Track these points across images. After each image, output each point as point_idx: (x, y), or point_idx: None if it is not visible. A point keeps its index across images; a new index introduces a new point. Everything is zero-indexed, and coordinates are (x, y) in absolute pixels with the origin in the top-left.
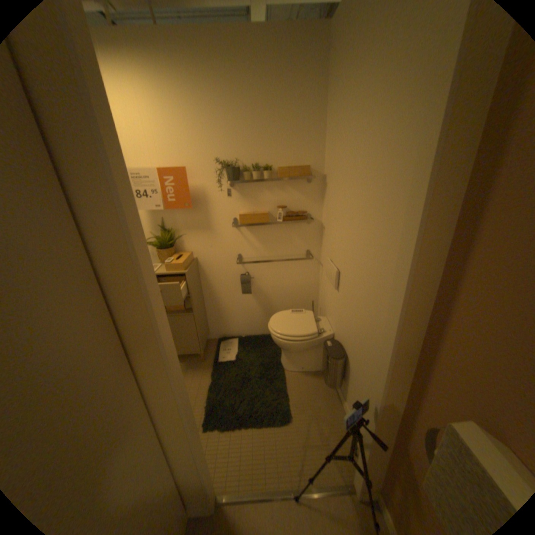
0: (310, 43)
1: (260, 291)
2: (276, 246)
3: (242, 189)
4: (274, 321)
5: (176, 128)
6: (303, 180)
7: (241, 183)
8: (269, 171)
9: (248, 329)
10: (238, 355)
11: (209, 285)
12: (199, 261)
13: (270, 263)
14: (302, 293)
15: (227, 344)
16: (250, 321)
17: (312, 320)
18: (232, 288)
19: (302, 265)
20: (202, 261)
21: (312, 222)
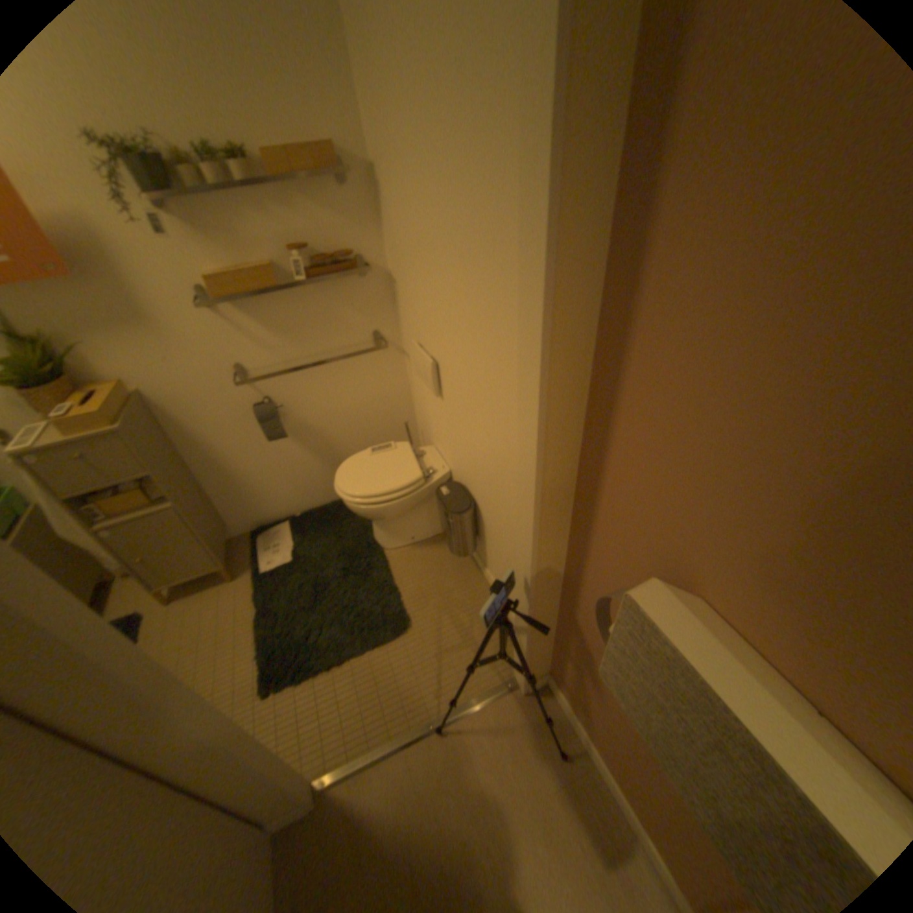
0: None
1: (302, 428)
2: (309, 334)
3: (187, 214)
4: (342, 477)
5: None
6: (327, 179)
7: (179, 197)
8: (240, 162)
9: (302, 501)
10: (293, 552)
11: (190, 441)
12: (145, 397)
13: (307, 370)
14: (383, 414)
15: (267, 538)
16: (301, 487)
17: (410, 458)
18: (242, 436)
19: (370, 362)
20: (152, 396)
21: (369, 273)
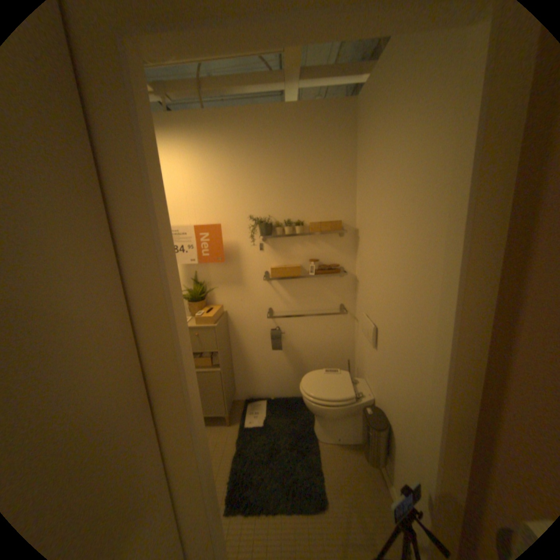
0: (338, 115)
1: (290, 347)
2: (308, 300)
3: (274, 244)
4: (306, 381)
5: (214, 190)
6: (335, 234)
7: (273, 237)
8: (301, 226)
9: (277, 390)
10: (266, 421)
11: (238, 340)
12: (229, 314)
13: (302, 317)
14: (336, 350)
15: (254, 407)
16: (280, 381)
17: (349, 382)
18: (261, 344)
19: (336, 320)
20: (232, 314)
21: (346, 275)
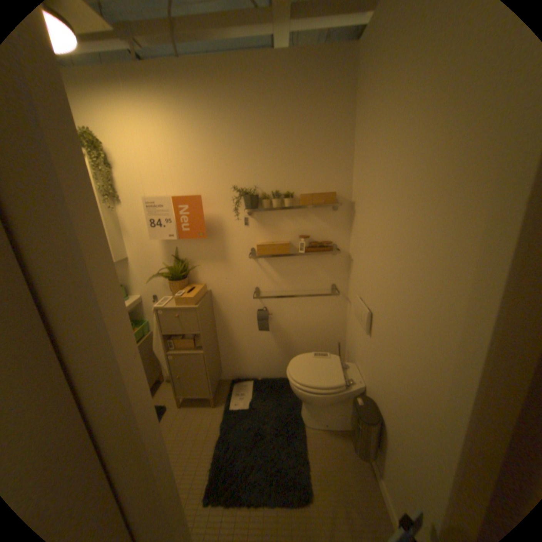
0: (335, 65)
1: (278, 328)
2: (297, 279)
3: (260, 218)
4: (293, 366)
5: (193, 156)
6: (328, 207)
7: (260, 211)
8: (290, 198)
9: (264, 371)
10: (251, 403)
11: (223, 320)
12: (213, 294)
13: (291, 297)
14: (326, 332)
15: (240, 387)
16: (267, 362)
17: (339, 367)
18: (247, 324)
19: (327, 300)
20: (216, 294)
21: (338, 253)
